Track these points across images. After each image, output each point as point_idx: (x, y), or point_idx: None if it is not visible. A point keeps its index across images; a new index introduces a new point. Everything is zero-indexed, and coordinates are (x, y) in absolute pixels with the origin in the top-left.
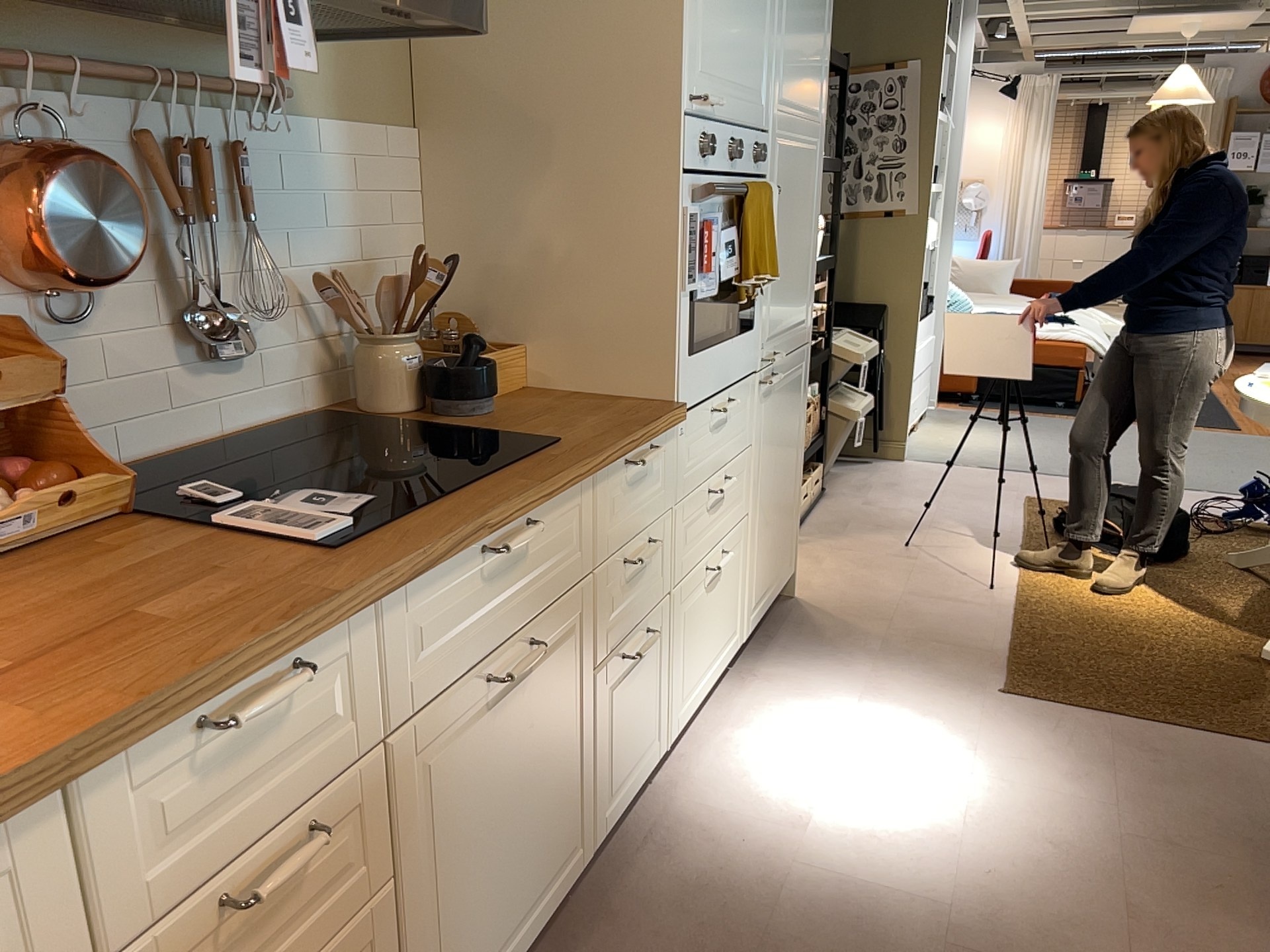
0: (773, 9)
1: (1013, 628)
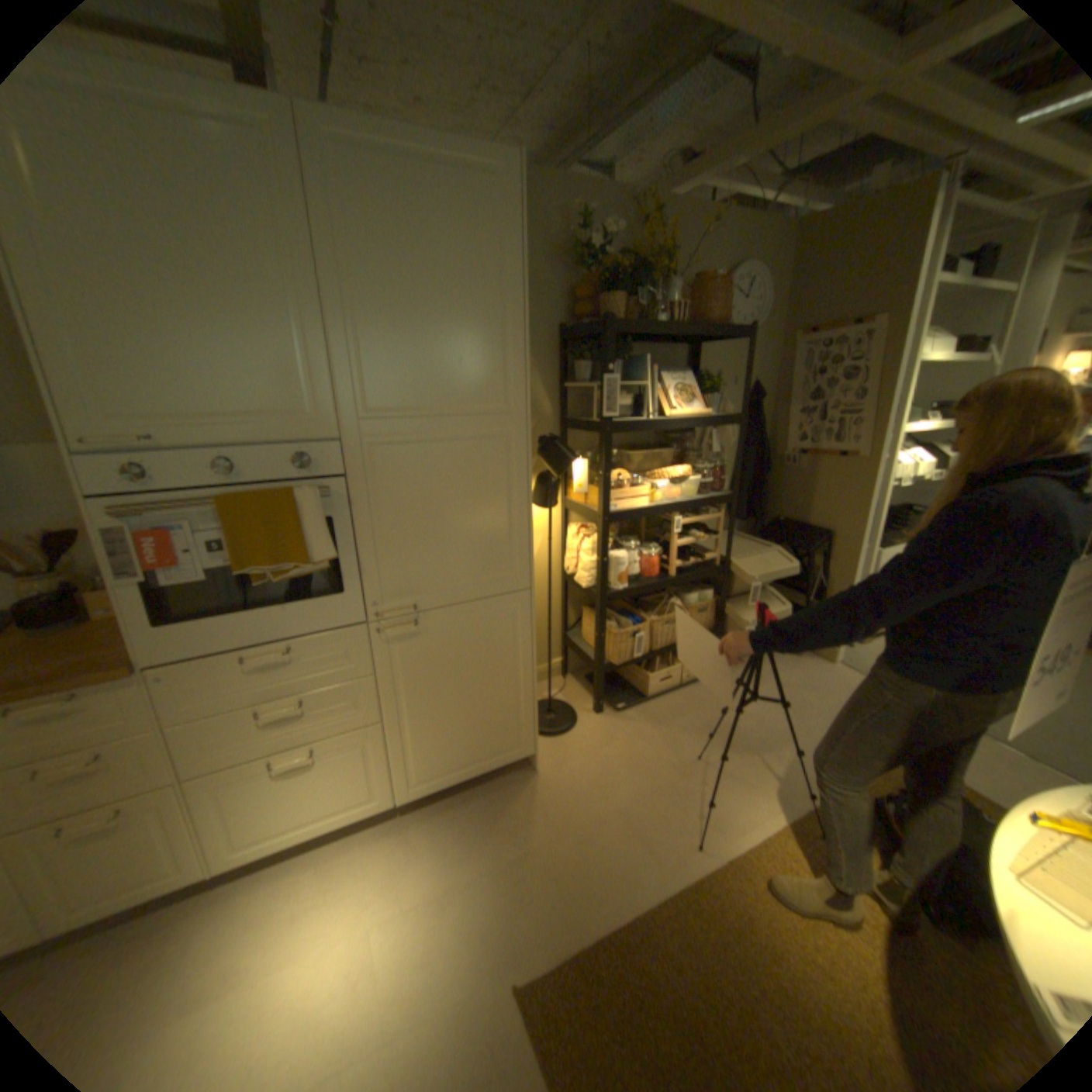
0: (309, 334)
1: (644, 918)
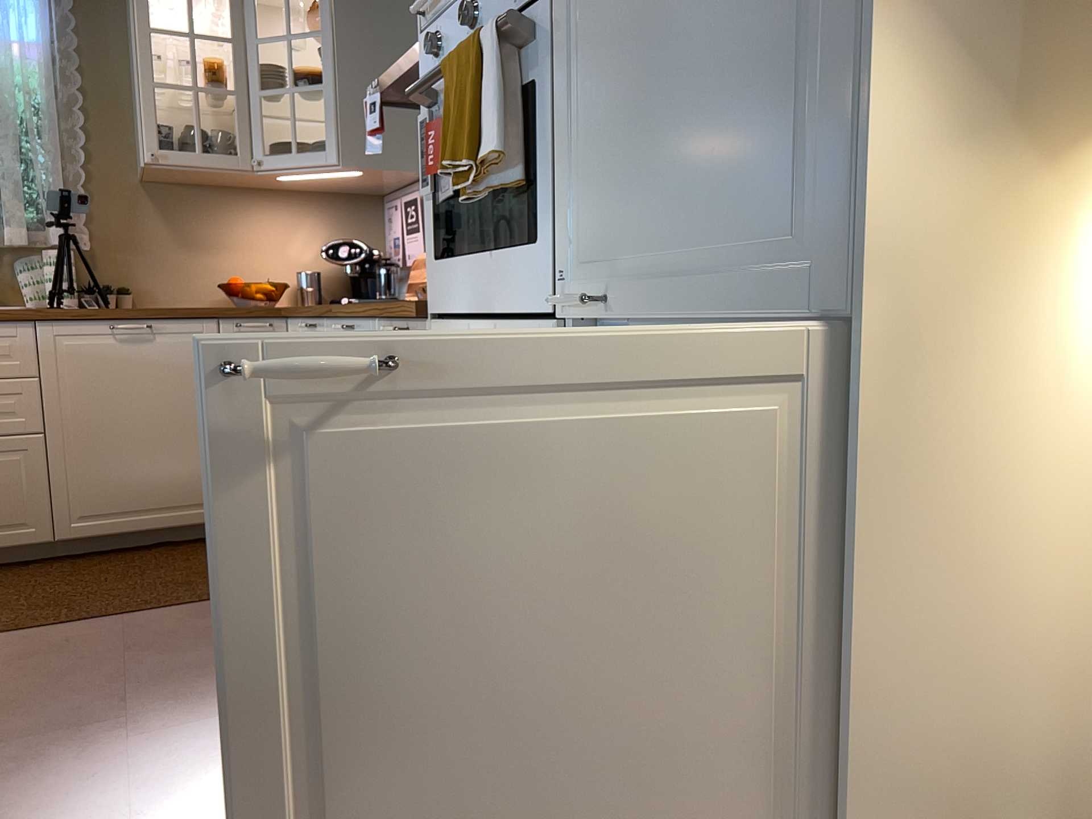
0: None
1: None
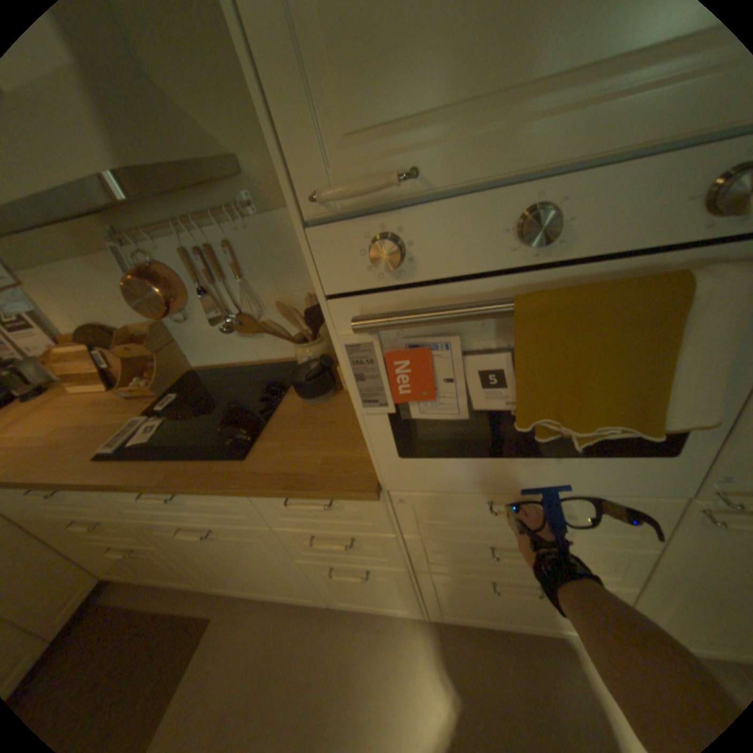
0: None
1: None
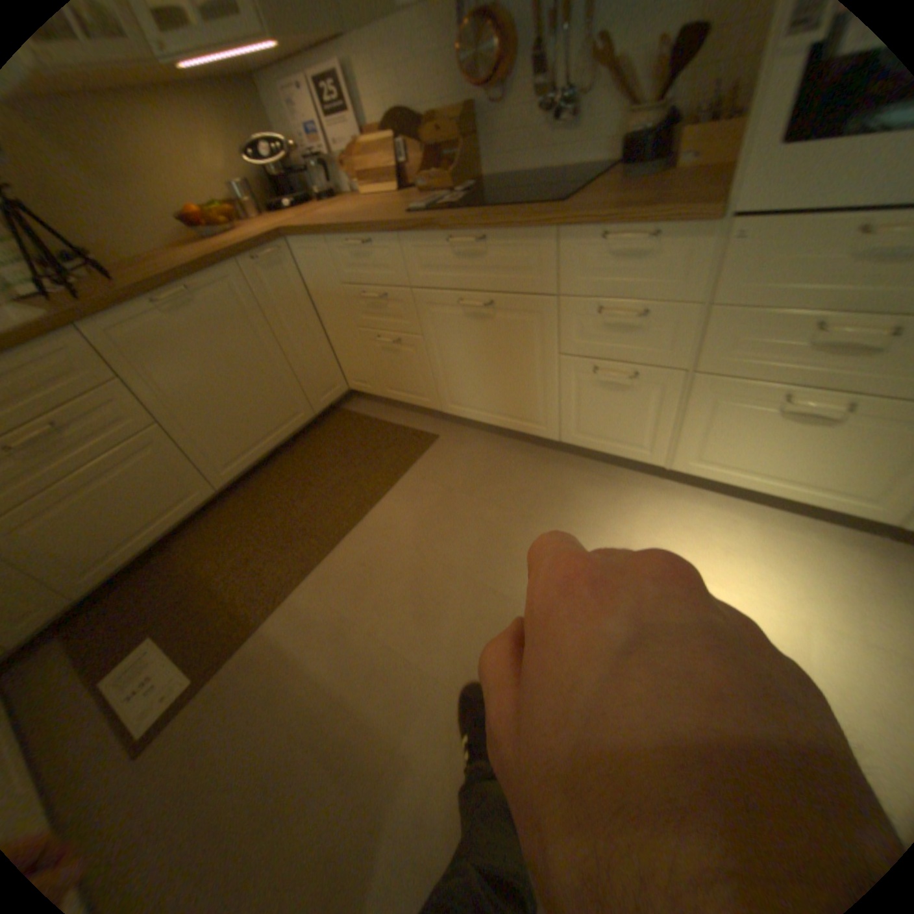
0: None
1: None
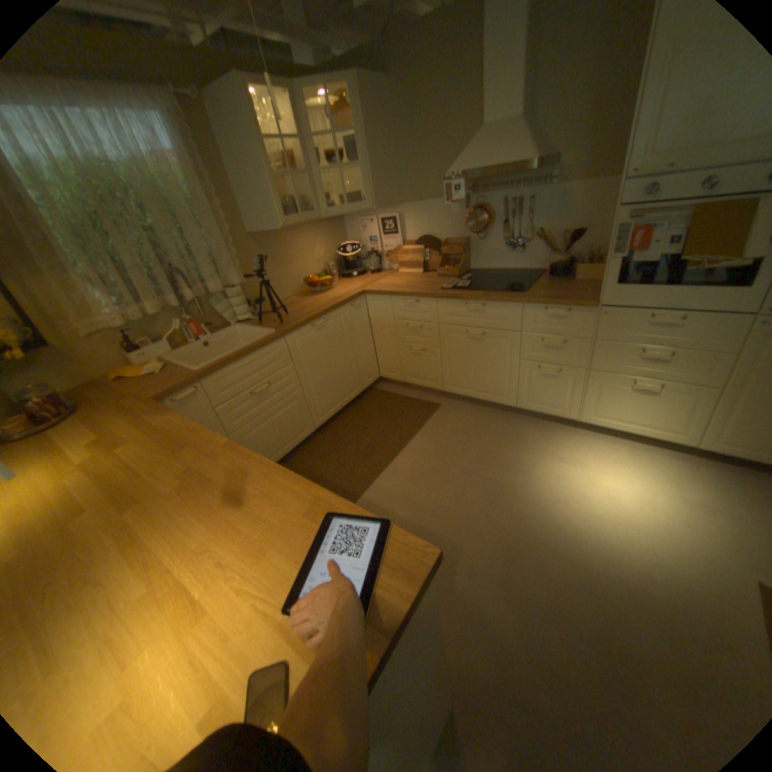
0: None
1: None
